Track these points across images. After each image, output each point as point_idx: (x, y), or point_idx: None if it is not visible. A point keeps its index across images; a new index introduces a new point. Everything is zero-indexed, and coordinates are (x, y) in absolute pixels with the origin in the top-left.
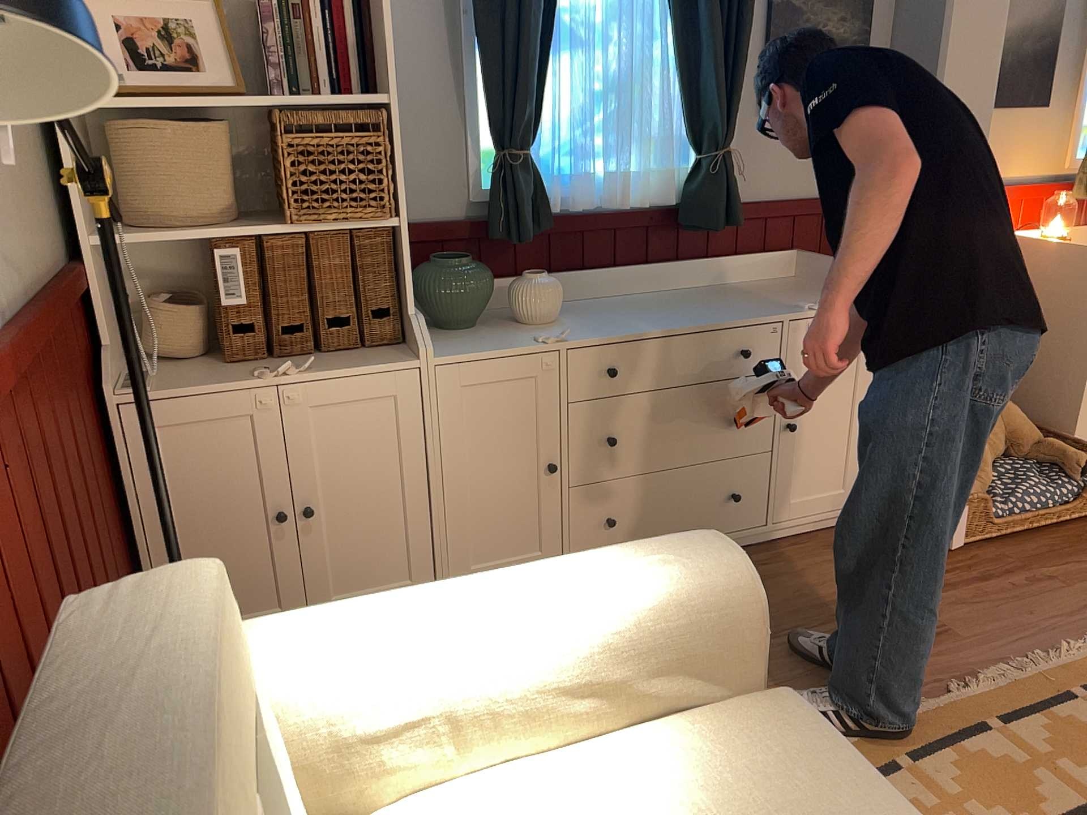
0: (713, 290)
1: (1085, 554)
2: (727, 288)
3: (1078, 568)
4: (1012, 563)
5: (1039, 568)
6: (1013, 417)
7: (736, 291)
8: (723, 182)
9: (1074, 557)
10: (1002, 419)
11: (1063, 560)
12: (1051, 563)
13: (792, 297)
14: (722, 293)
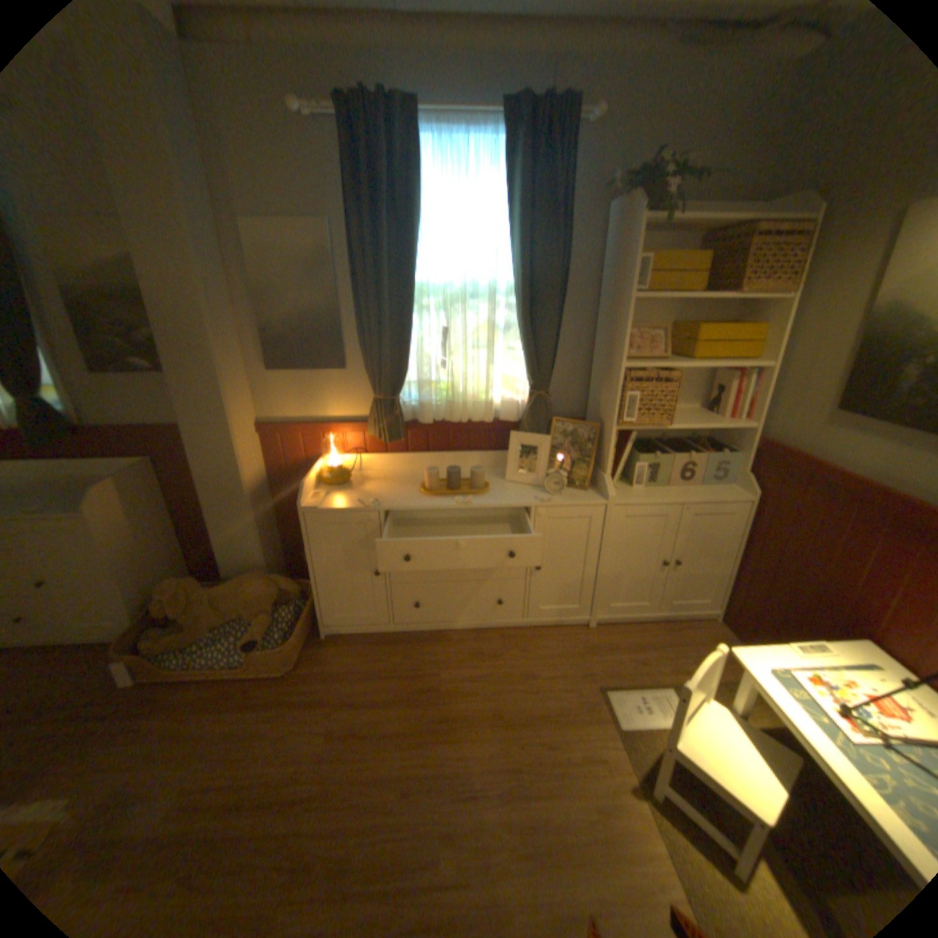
0: (72, 481)
1: (205, 713)
2: (82, 480)
3: (173, 727)
4: (149, 708)
5: (154, 718)
6: (248, 593)
7: (74, 485)
8: (70, 414)
9: (193, 715)
10: (239, 594)
11: (180, 716)
12: (167, 717)
13: (72, 497)
14: (63, 485)
